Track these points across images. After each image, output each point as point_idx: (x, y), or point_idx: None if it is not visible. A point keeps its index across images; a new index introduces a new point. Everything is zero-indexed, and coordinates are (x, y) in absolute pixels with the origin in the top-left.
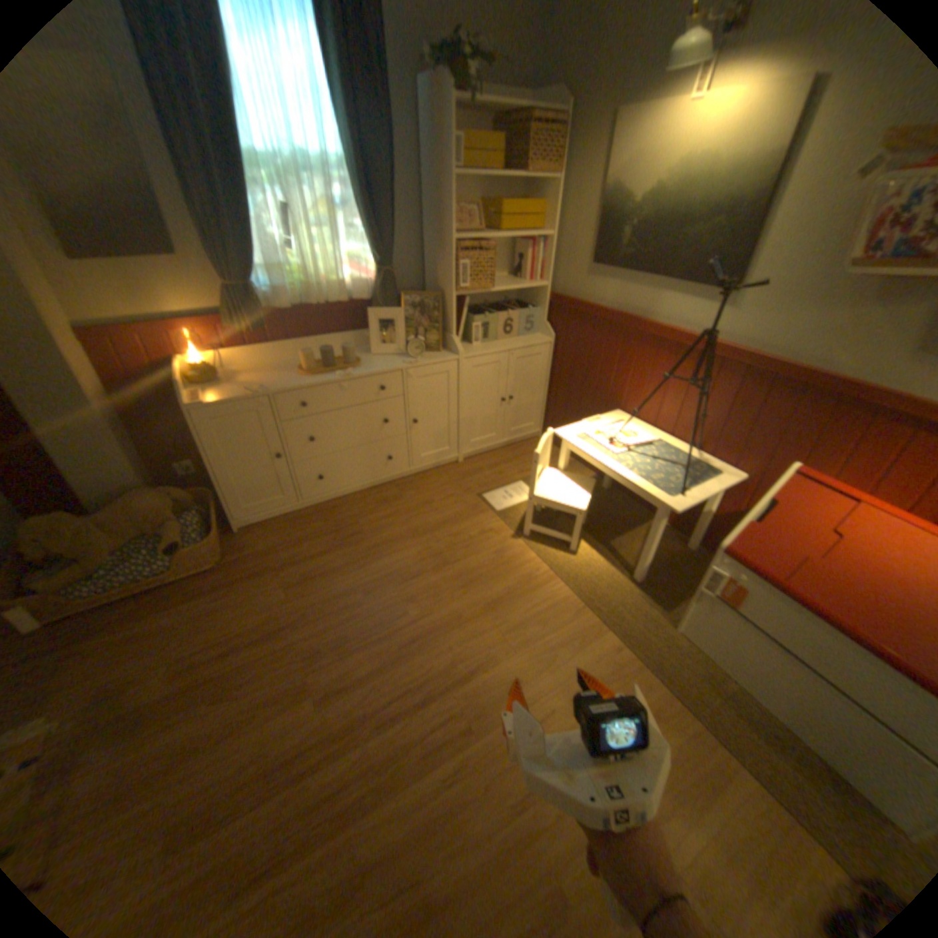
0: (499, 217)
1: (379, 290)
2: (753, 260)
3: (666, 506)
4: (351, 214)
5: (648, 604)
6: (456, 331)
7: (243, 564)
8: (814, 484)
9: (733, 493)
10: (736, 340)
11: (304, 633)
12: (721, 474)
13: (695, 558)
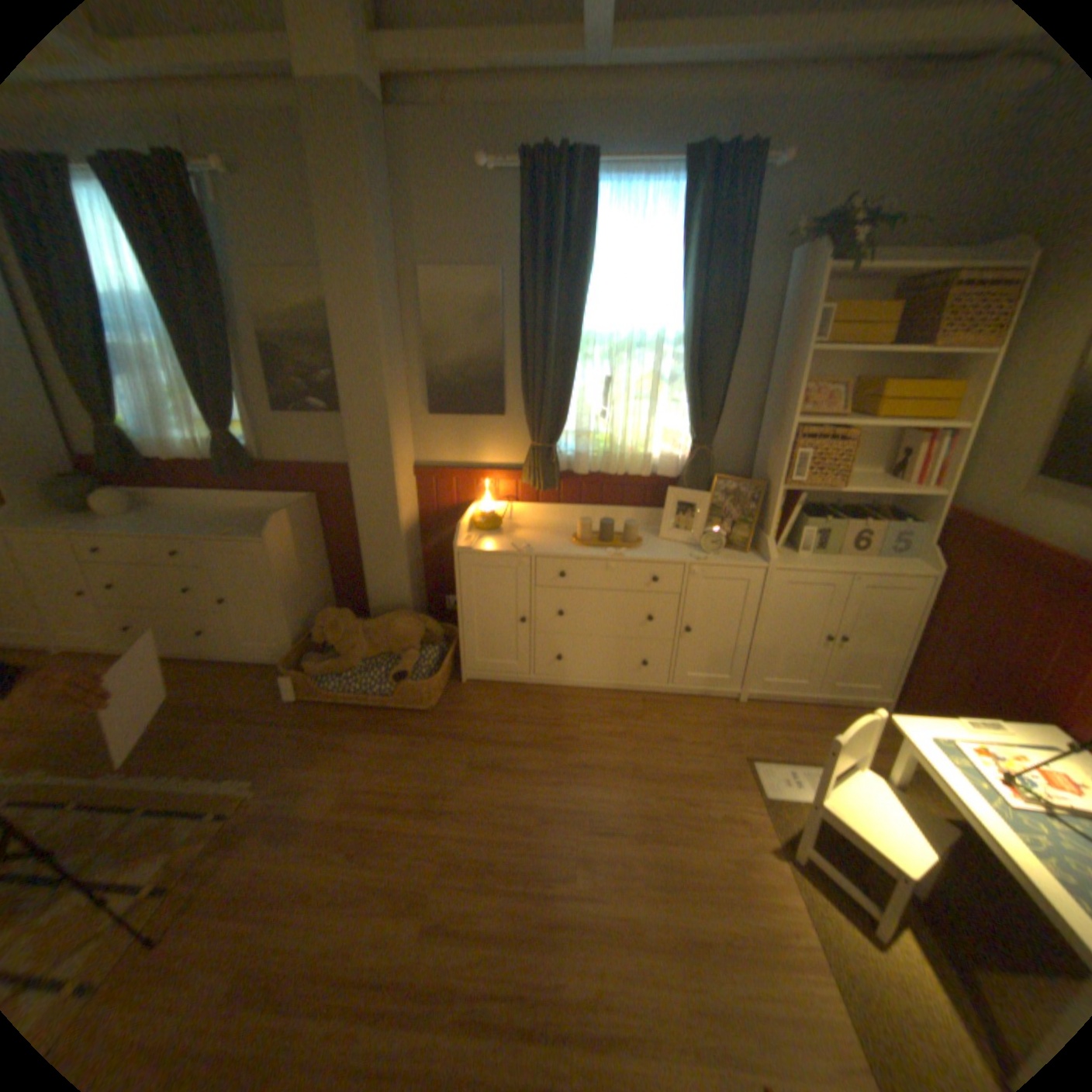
0: (879, 399)
1: (688, 470)
2: None
3: None
4: (678, 390)
5: None
6: (776, 533)
7: (452, 721)
8: None
9: None
10: None
11: (460, 834)
12: None
13: None
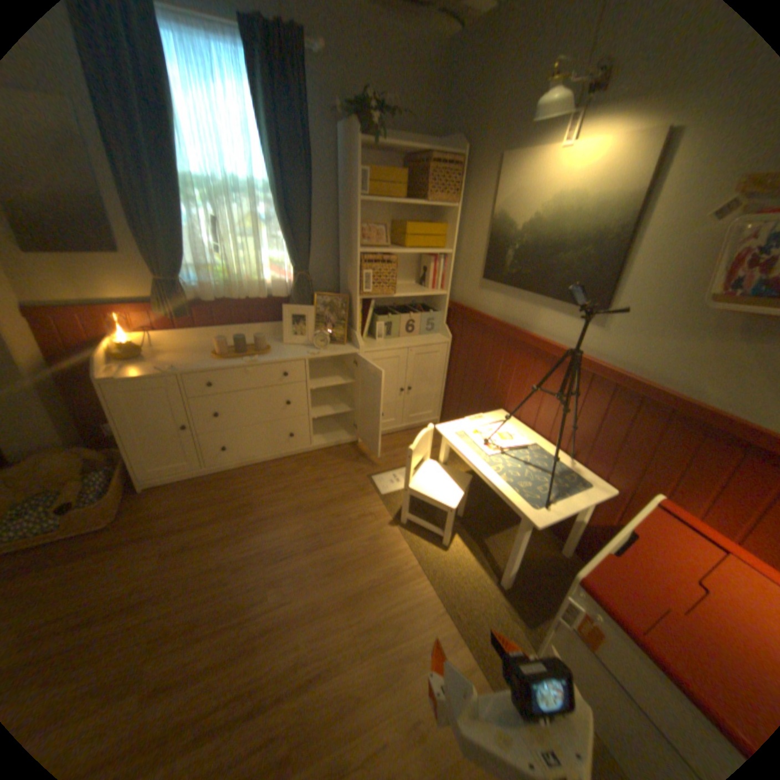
0: (404, 236)
1: (295, 291)
2: (620, 287)
3: (529, 519)
4: (275, 229)
5: (512, 618)
6: (360, 329)
7: (135, 527)
8: (679, 523)
9: (606, 507)
10: (606, 359)
11: (163, 611)
12: (592, 488)
13: (569, 568)
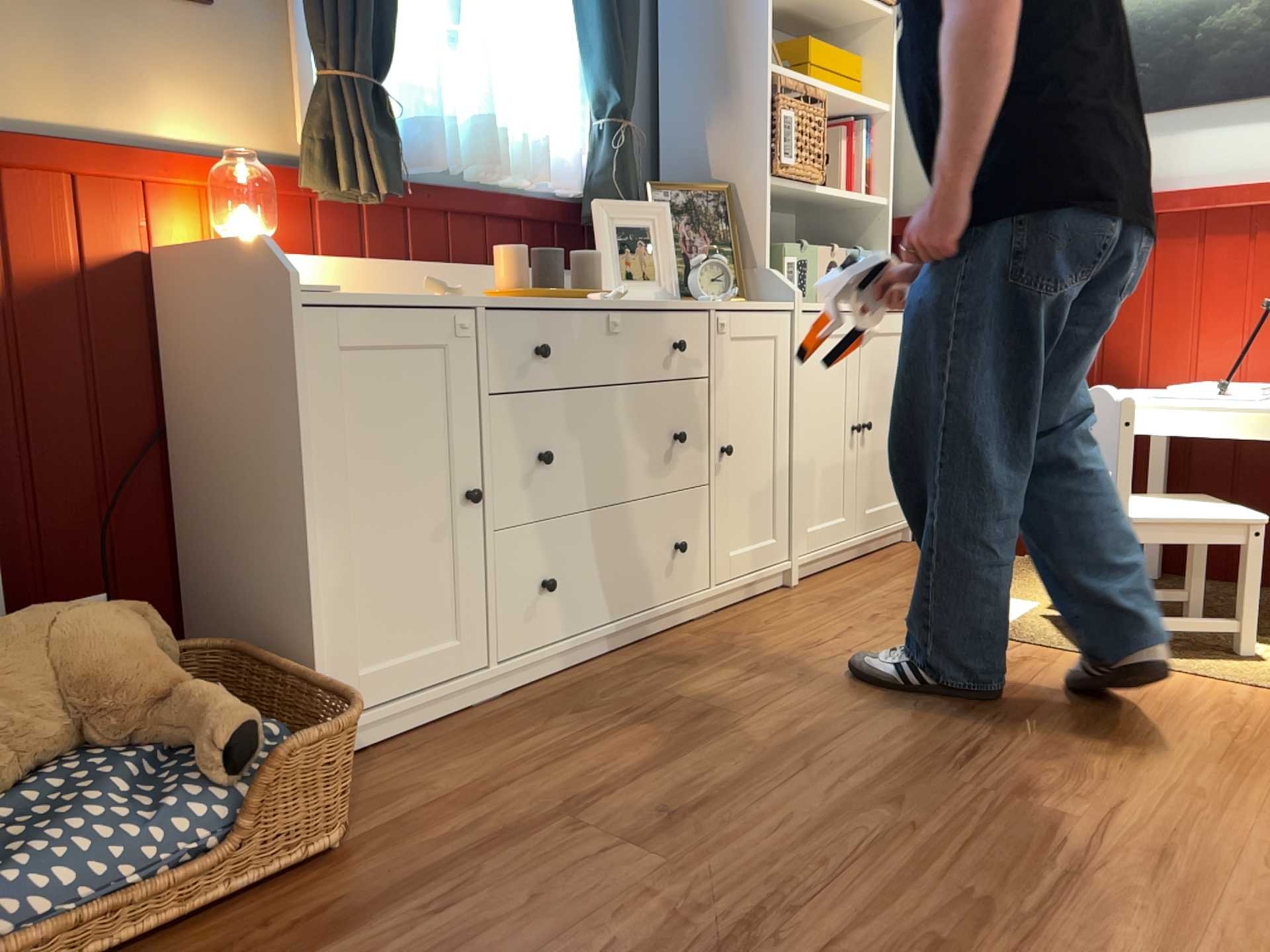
0: (806, 65)
1: (617, 165)
2: None
3: None
4: (560, 17)
5: None
6: (768, 260)
7: (432, 824)
8: None
9: None
10: None
11: (835, 916)
12: None
13: None
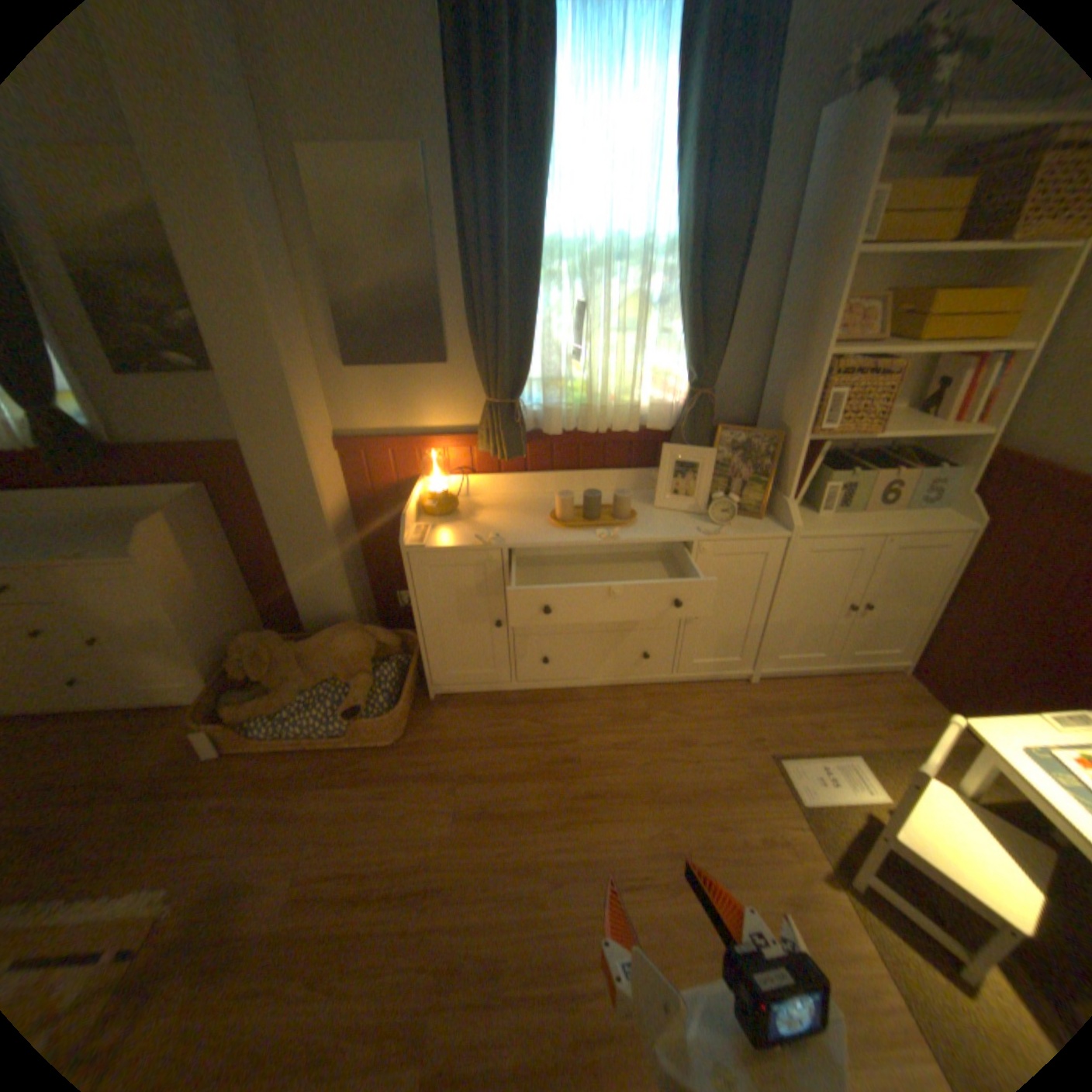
0: (925, 317)
1: (687, 421)
2: None
3: None
4: (672, 315)
5: None
6: (797, 492)
7: (425, 753)
8: None
9: None
10: None
11: (455, 918)
12: None
13: None
